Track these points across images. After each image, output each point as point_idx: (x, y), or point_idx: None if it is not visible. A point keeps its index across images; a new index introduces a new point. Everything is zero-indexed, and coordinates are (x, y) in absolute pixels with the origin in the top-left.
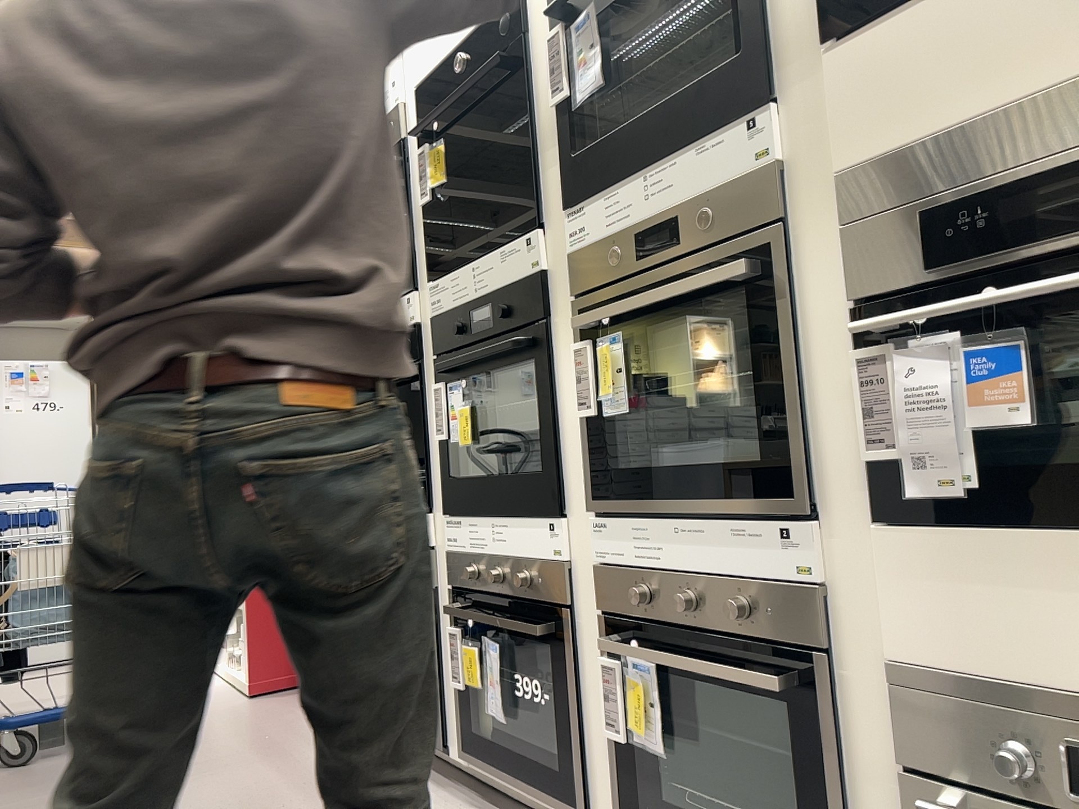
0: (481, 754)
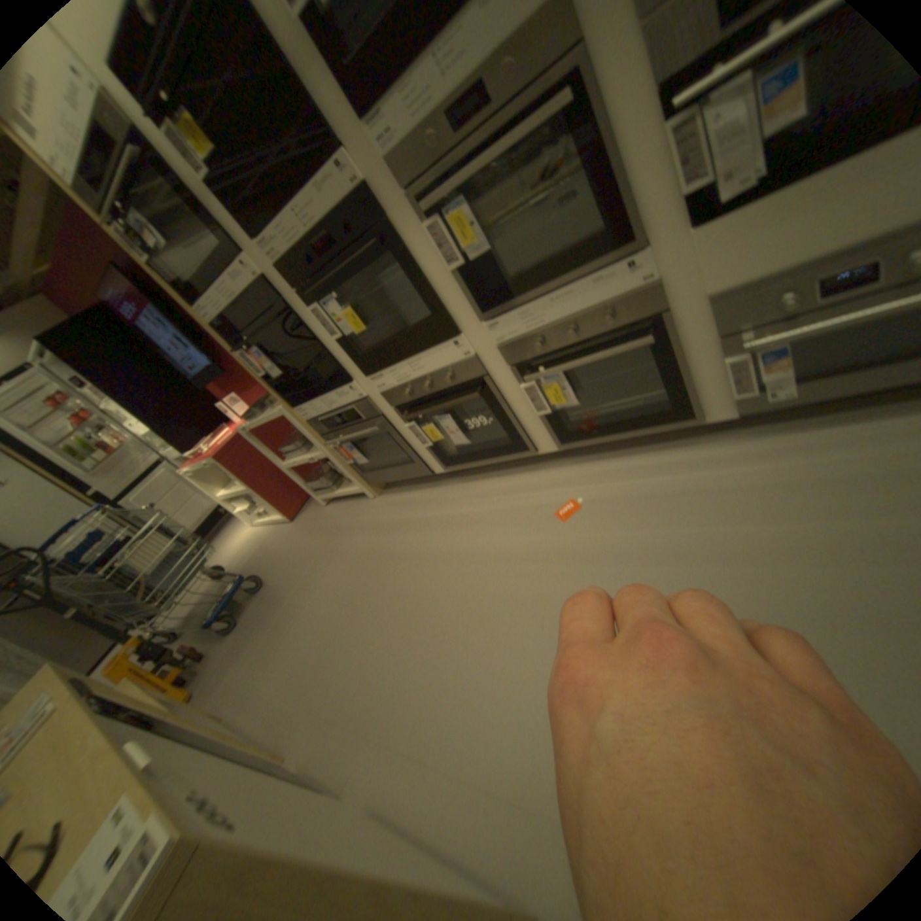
0: (458, 461)
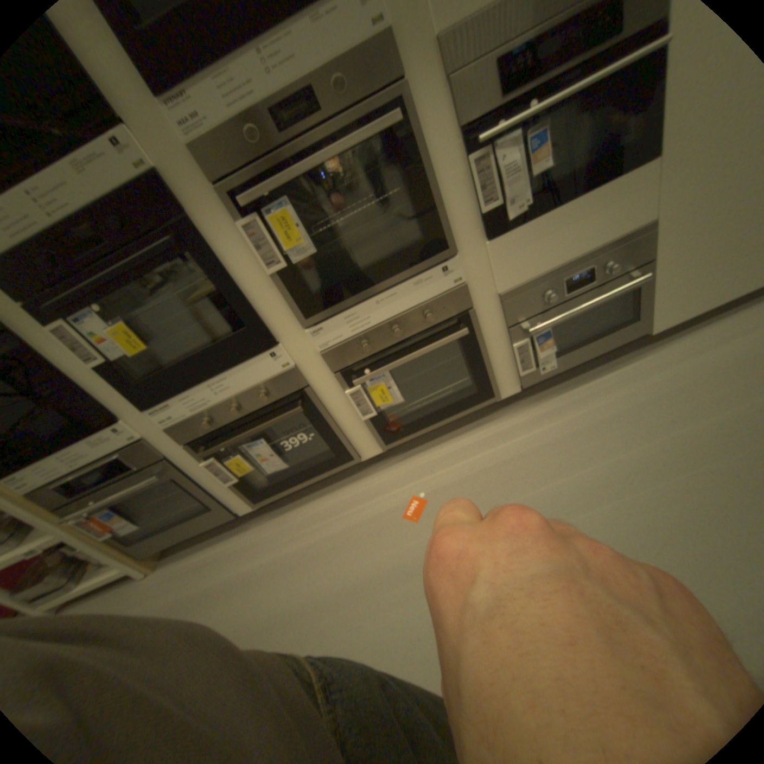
0: (271, 494)
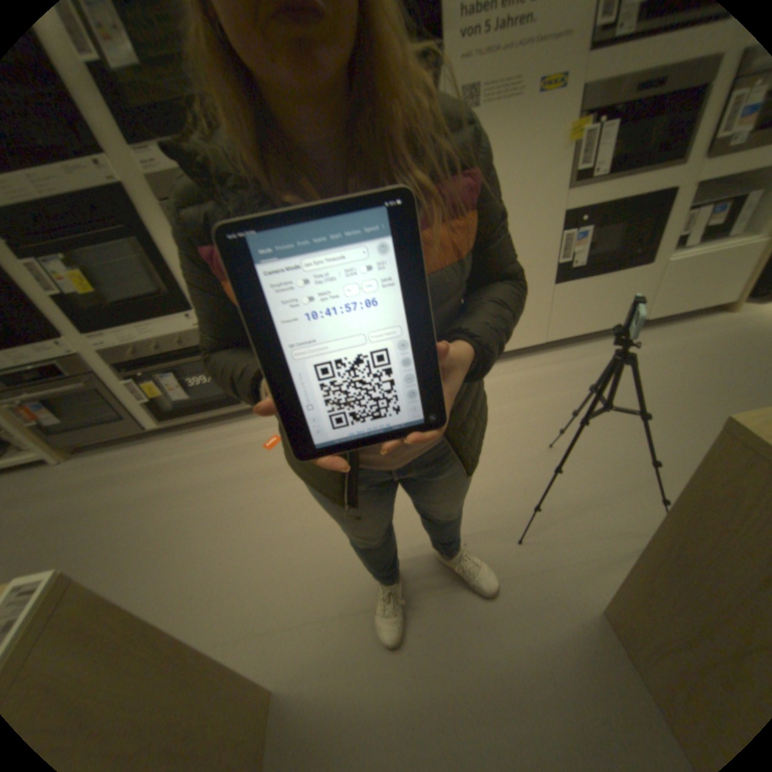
0: (173, 418)
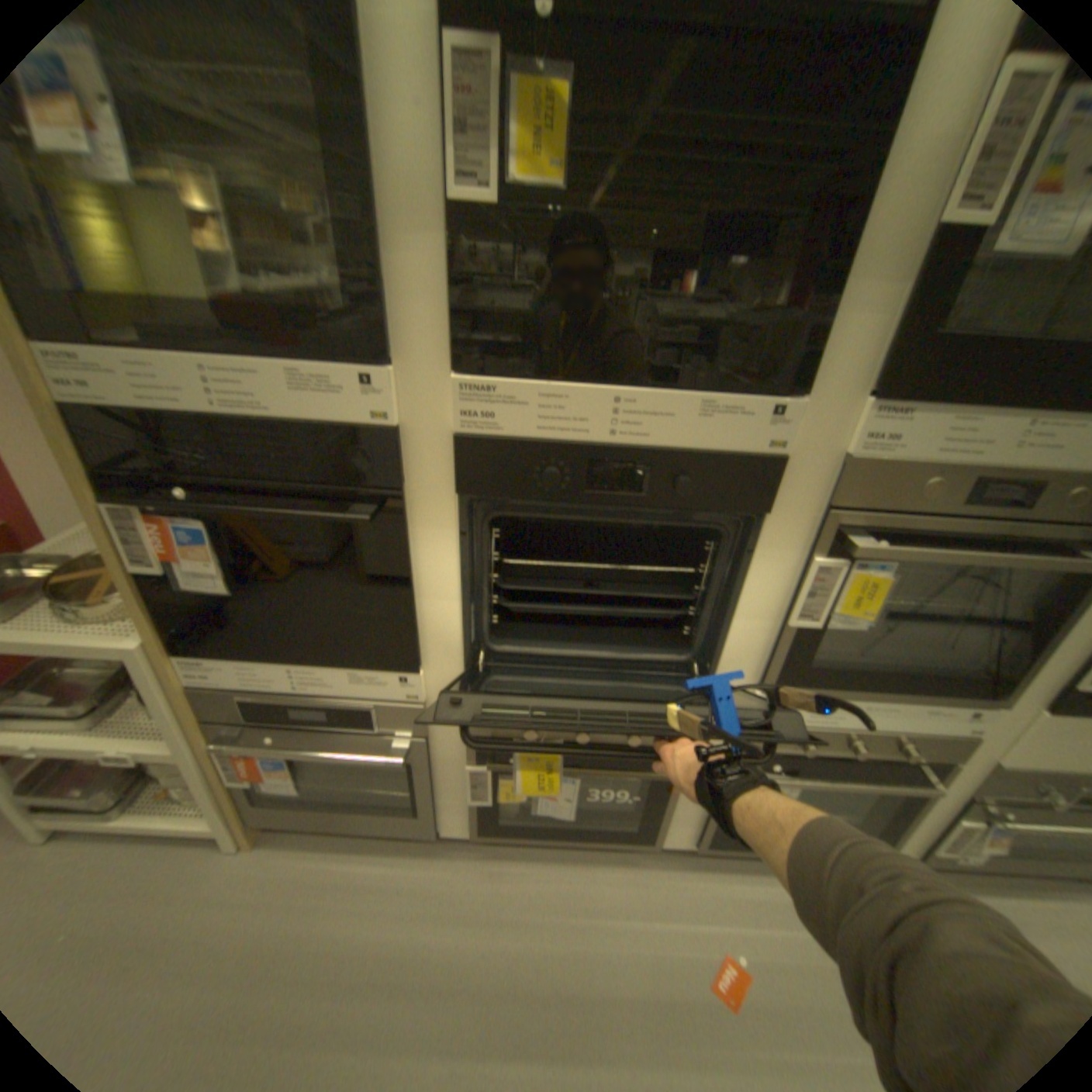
0: (508, 835)
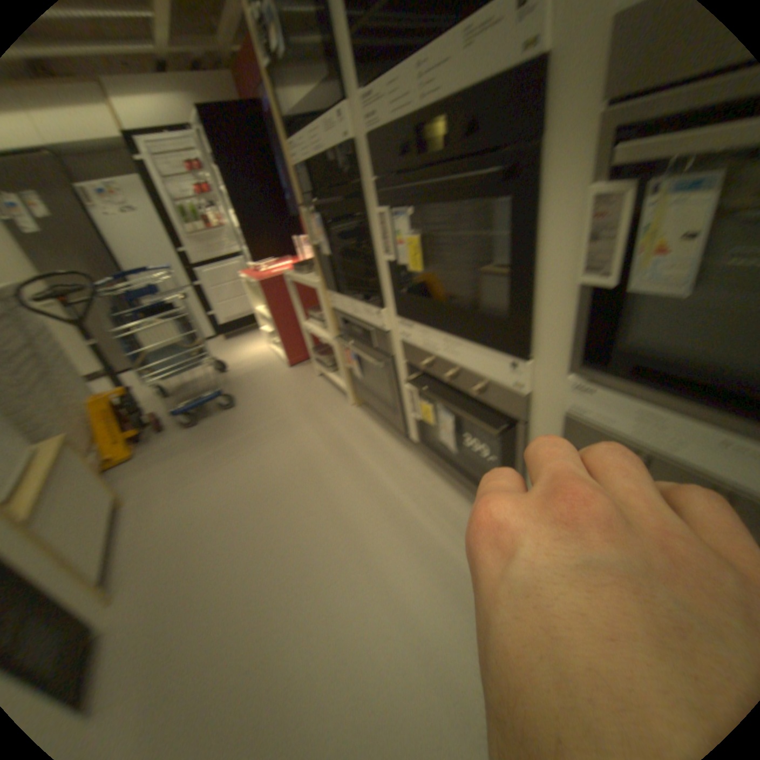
0: (432, 451)
